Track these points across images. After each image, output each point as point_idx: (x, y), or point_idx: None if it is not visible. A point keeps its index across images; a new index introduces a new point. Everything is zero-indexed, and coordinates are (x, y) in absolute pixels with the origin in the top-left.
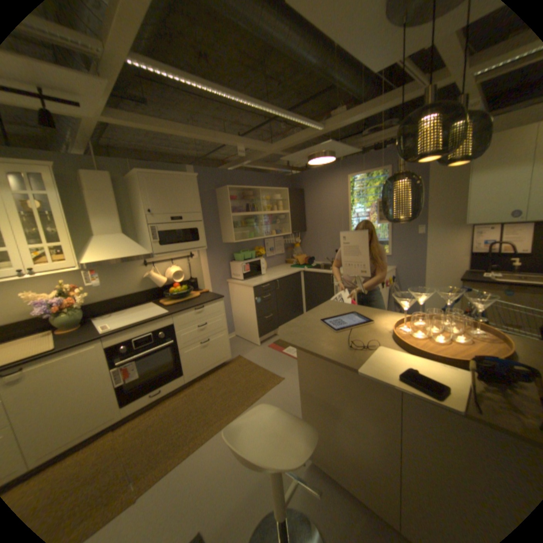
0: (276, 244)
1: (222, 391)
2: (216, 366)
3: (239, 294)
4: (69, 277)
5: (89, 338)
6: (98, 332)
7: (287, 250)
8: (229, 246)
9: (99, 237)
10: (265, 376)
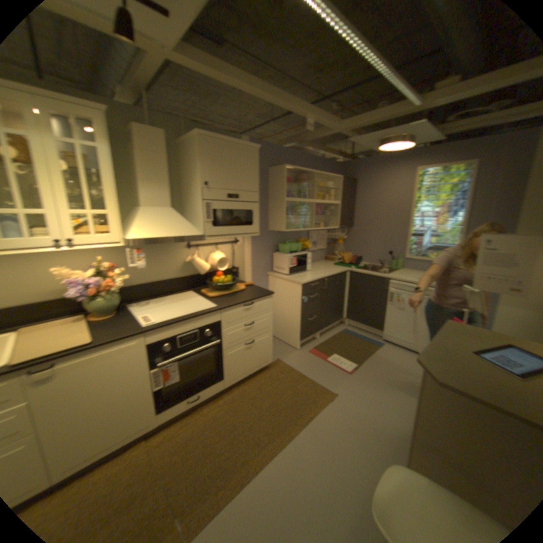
0: (319, 237)
1: (267, 403)
2: (256, 371)
3: (280, 290)
4: (104, 254)
5: (129, 332)
6: (138, 325)
7: (327, 245)
8: (273, 234)
9: (145, 209)
10: (314, 389)
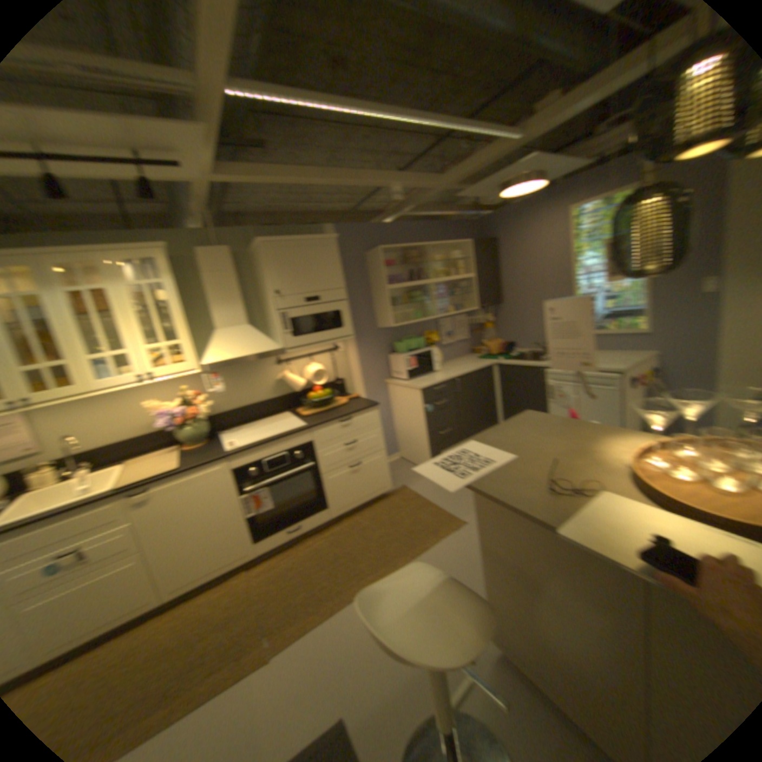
0: (455, 325)
1: (377, 533)
2: (370, 498)
3: (401, 400)
4: (189, 382)
5: (211, 457)
6: (221, 450)
7: (472, 333)
8: (385, 332)
9: (219, 331)
10: (438, 516)
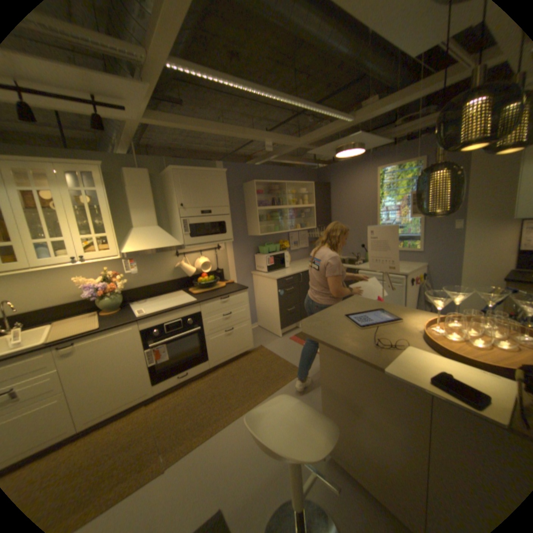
0: (301, 237)
1: (244, 378)
2: (239, 354)
3: (263, 286)
4: (112, 265)
5: (128, 320)
6: (135, 315)
7: (311, 244)
8: (254, 239)
9: (138, 229)
10: (286, 367)
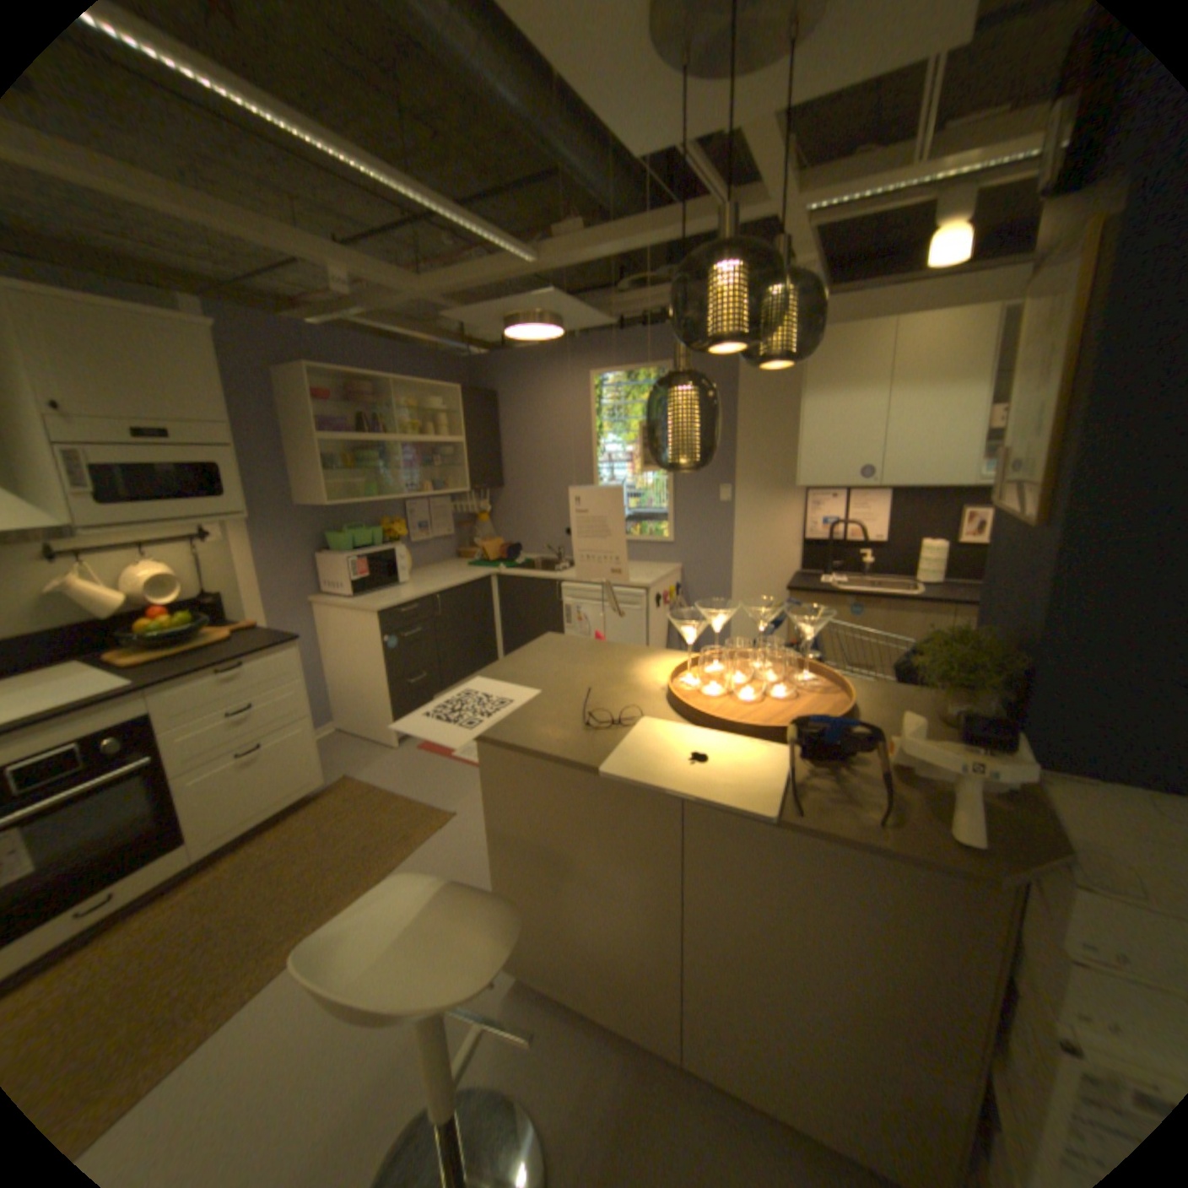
0: (437, 512)
1: (301, 865)
2: (284, 807)
3: (343, 631)
4: None
5: None
6: None
7: (461, 527)
8: (314, 512)
9: None
10: (412, 813)
